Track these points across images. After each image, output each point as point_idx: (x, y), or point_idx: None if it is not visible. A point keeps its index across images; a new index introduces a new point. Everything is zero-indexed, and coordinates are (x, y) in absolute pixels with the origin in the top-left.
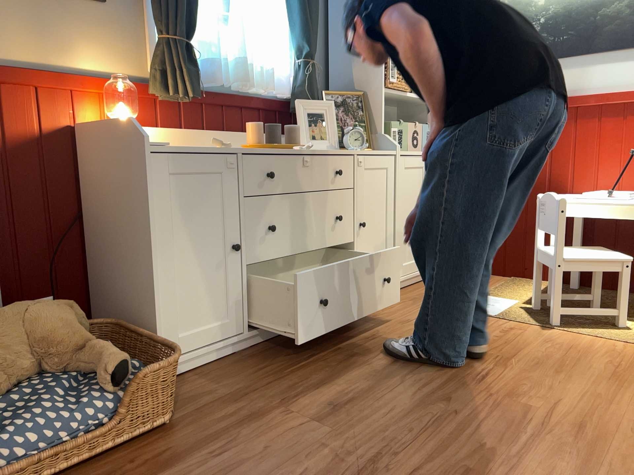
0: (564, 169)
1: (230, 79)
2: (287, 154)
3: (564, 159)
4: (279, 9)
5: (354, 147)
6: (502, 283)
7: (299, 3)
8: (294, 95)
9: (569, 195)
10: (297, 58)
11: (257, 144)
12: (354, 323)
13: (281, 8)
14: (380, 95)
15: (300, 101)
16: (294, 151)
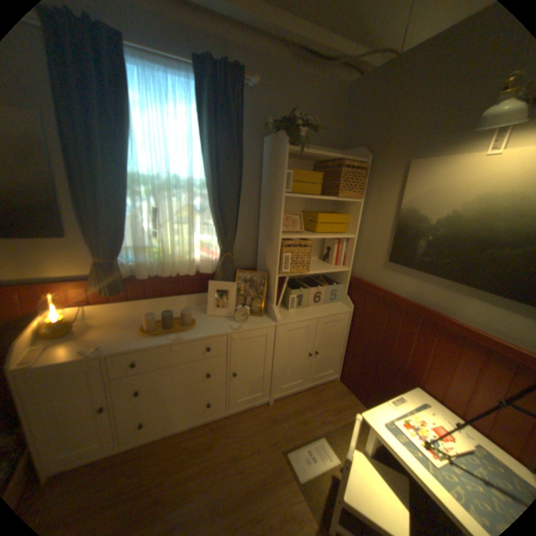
0: (422, 368)
1: (159, 271)
2: (153, 348)
3: (425, 362)
4: (207, 217)
5: (232, 327)
6: (354, 423)
7: (214, 218)
8: (216, 272)
9: (418, 396)
10: (219, 249)
11: (144, 333)
12: (205, 446)
13: (207, 217)
14: (274, 280)
15: (217, 278)
16: (163, 344)
